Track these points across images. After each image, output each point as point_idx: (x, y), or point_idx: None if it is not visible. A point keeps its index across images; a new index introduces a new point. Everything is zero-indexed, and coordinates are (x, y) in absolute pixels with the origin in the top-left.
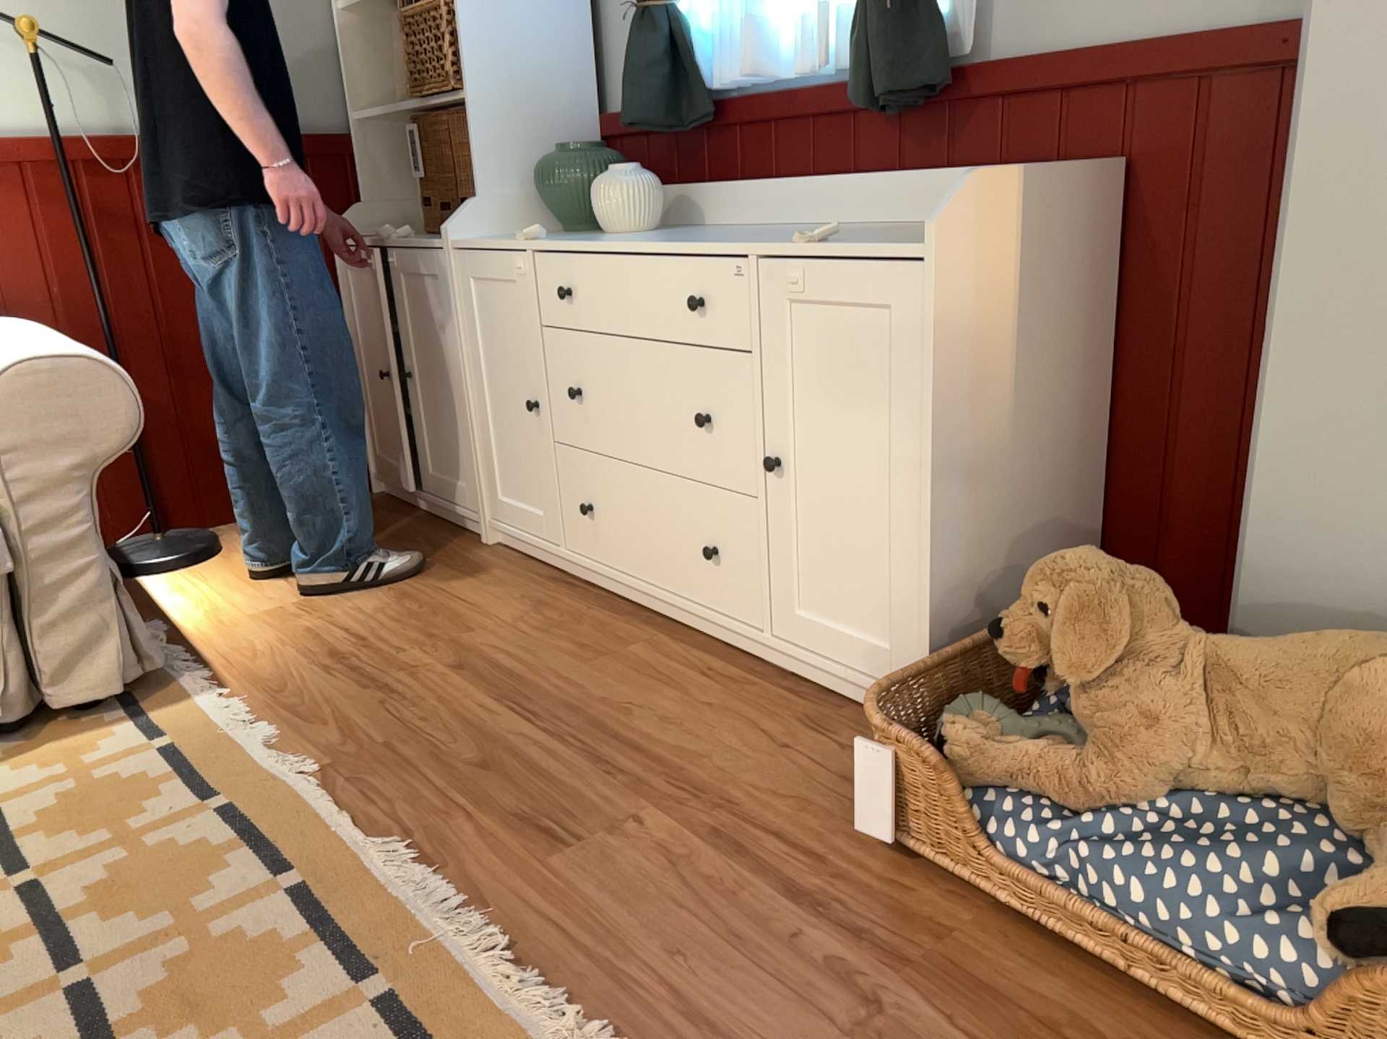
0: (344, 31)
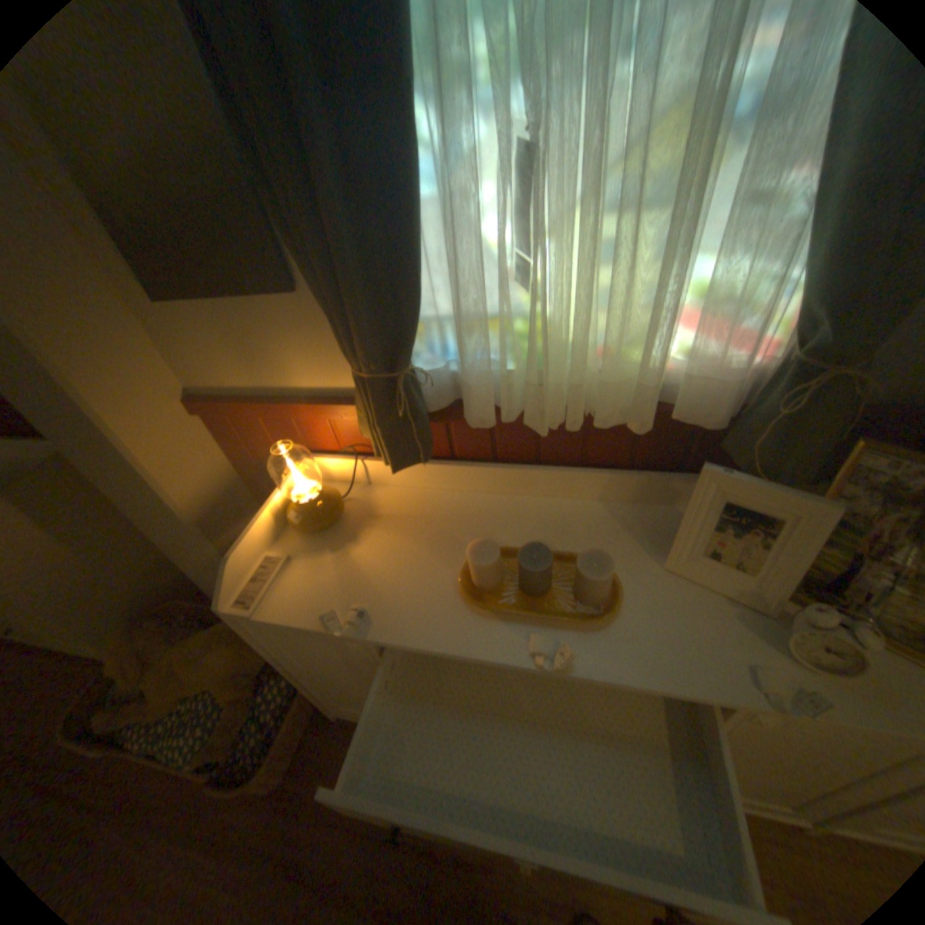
0: None
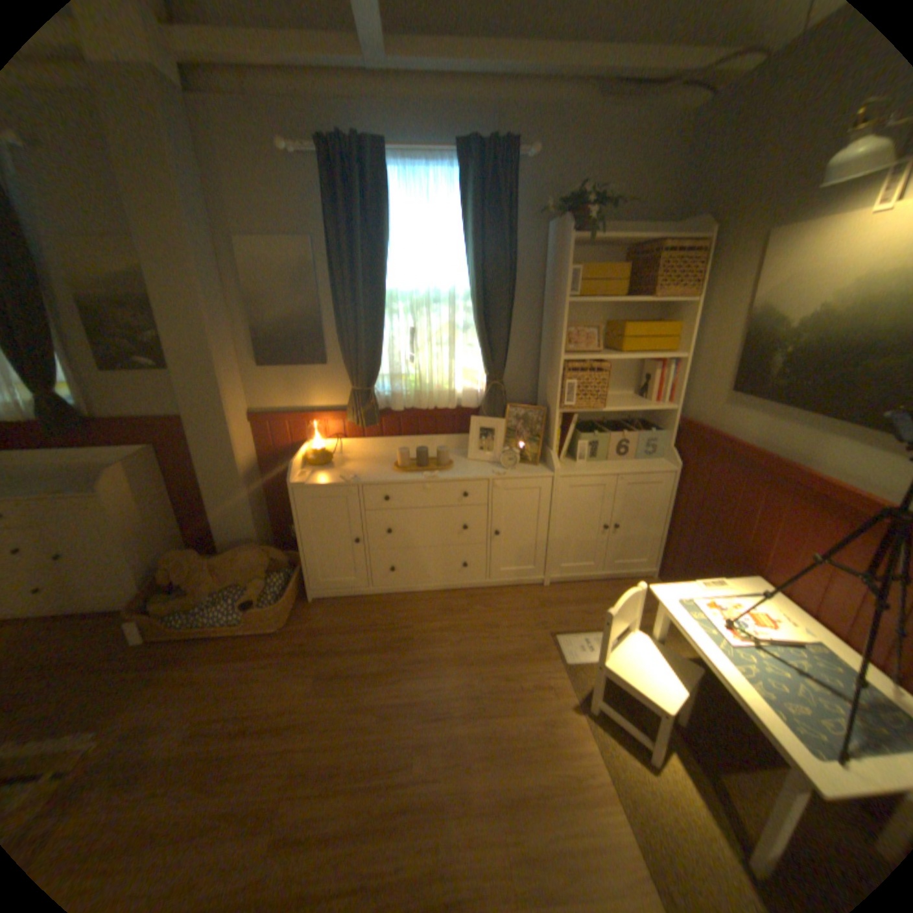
0: None
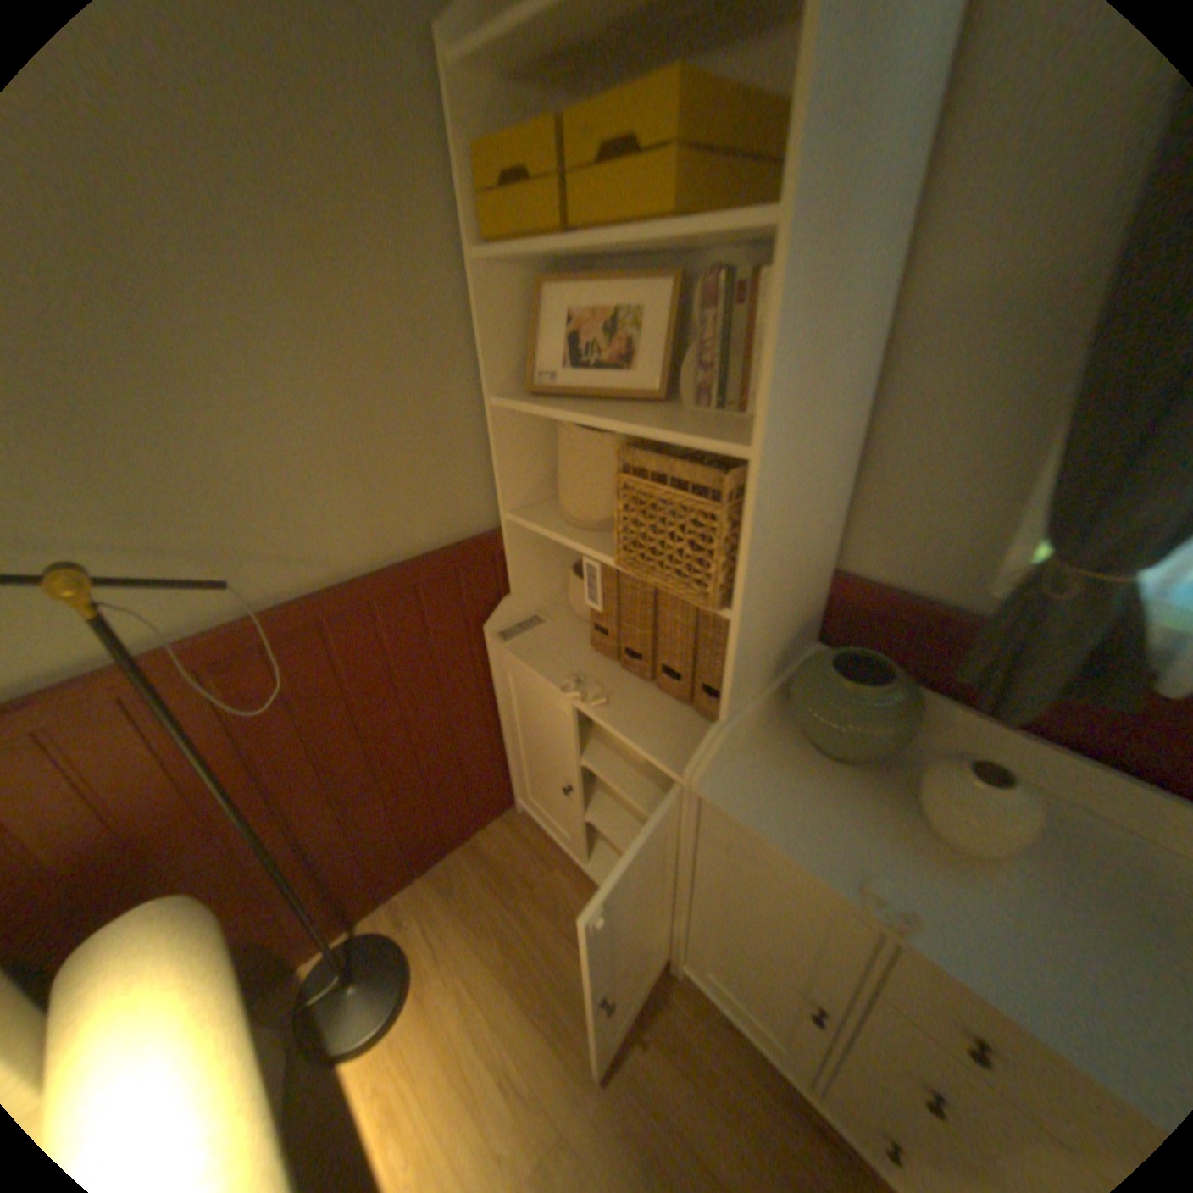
0: (498, 419)
